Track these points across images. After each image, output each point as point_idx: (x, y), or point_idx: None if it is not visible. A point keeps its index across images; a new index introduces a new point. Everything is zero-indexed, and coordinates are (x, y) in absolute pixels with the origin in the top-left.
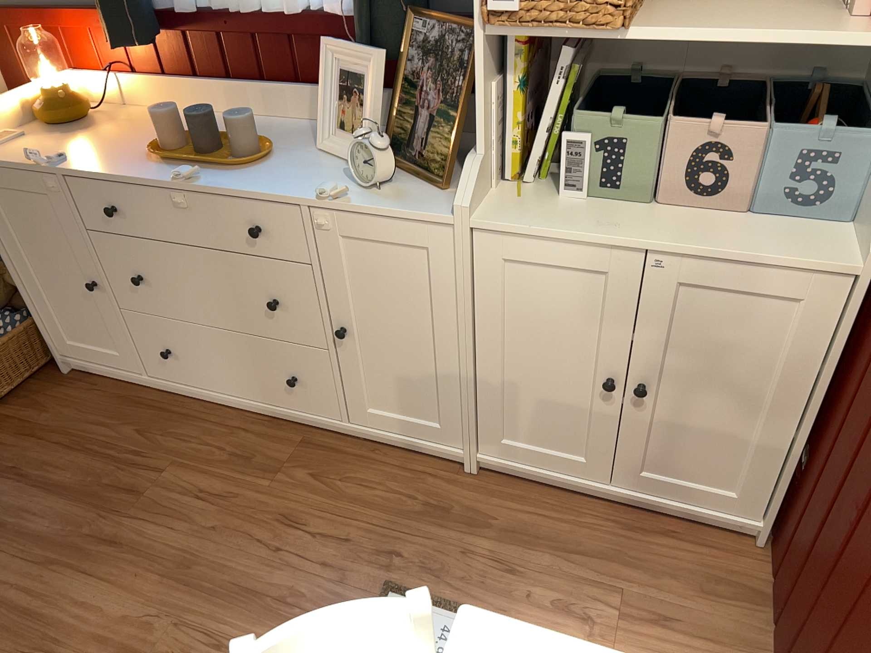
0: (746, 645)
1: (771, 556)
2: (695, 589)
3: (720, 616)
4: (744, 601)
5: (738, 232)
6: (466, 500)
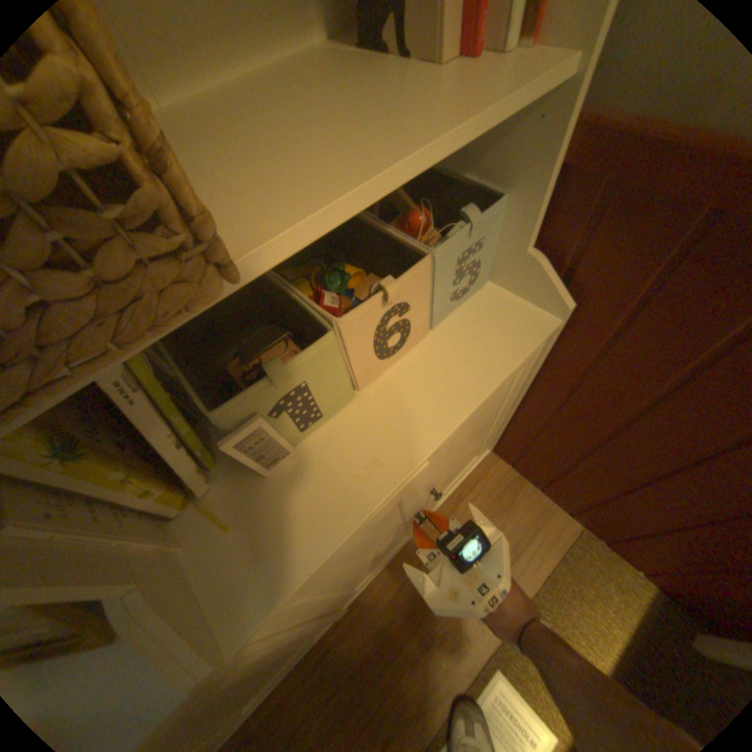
0: (550, 515)
1: (508, 459)
2: (506, 516)
3: (528, 515)
4: (522, 493)
5: (456, 355)
6: (368, 638)
